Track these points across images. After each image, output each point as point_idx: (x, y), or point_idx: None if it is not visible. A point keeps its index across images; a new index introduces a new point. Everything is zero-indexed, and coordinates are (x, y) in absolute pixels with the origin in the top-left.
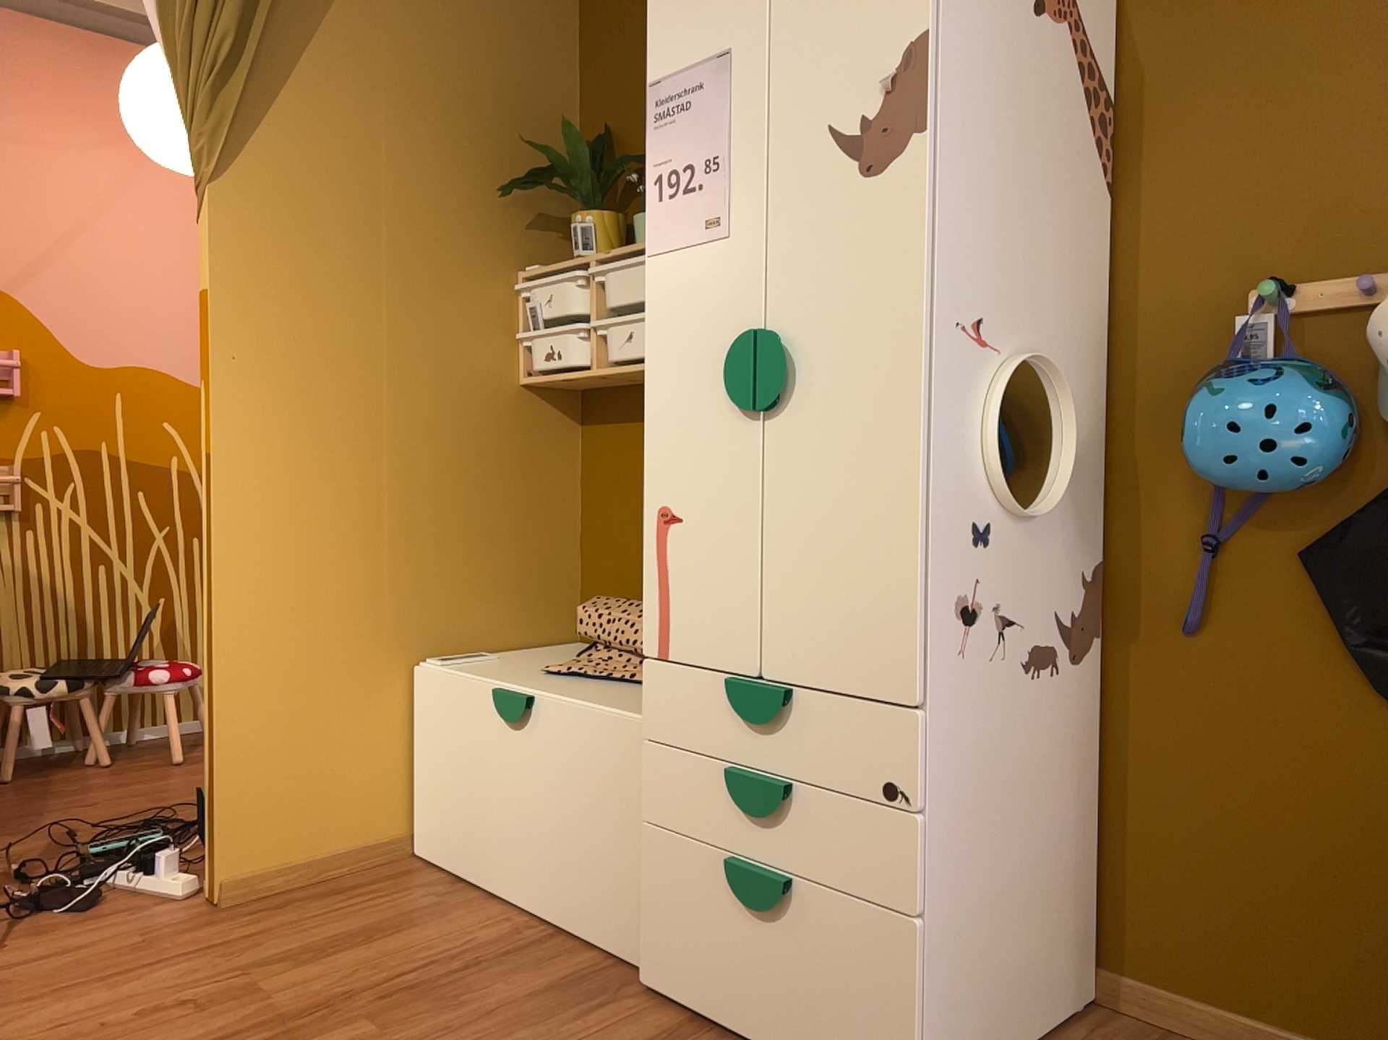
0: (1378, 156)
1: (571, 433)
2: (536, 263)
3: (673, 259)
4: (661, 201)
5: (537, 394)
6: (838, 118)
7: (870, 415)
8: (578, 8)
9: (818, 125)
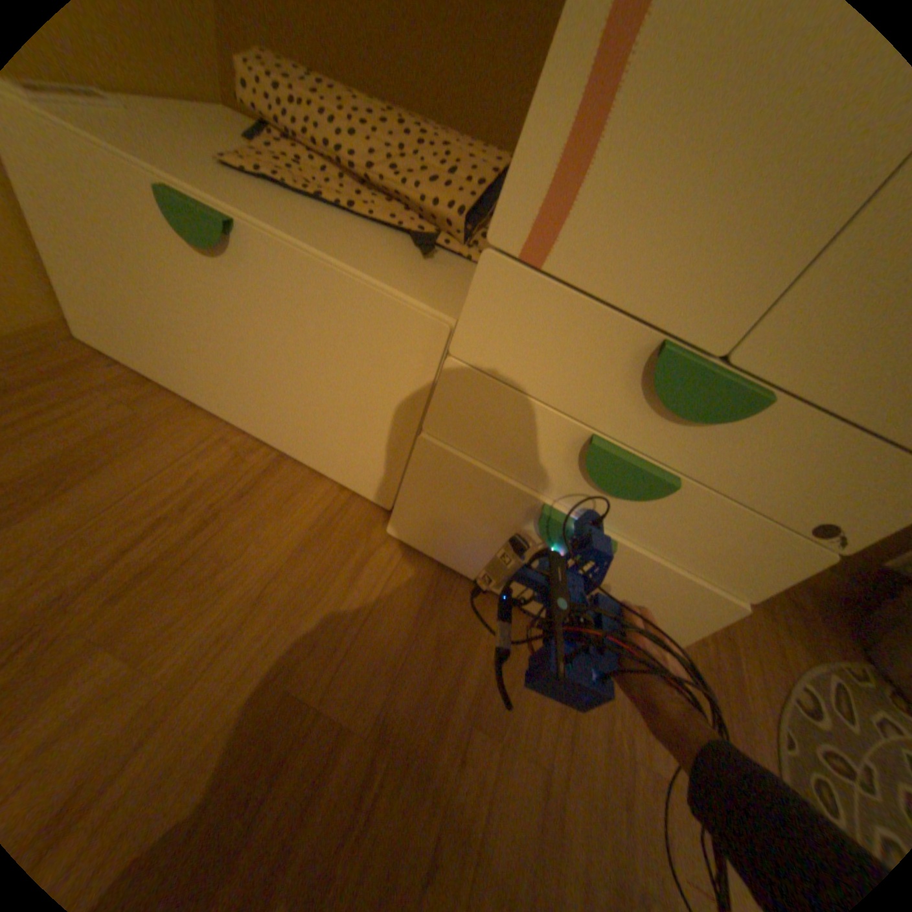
0: None
1: None
2: None
3: None
4: None
5: None
6: None
7: None
8: None
9: None
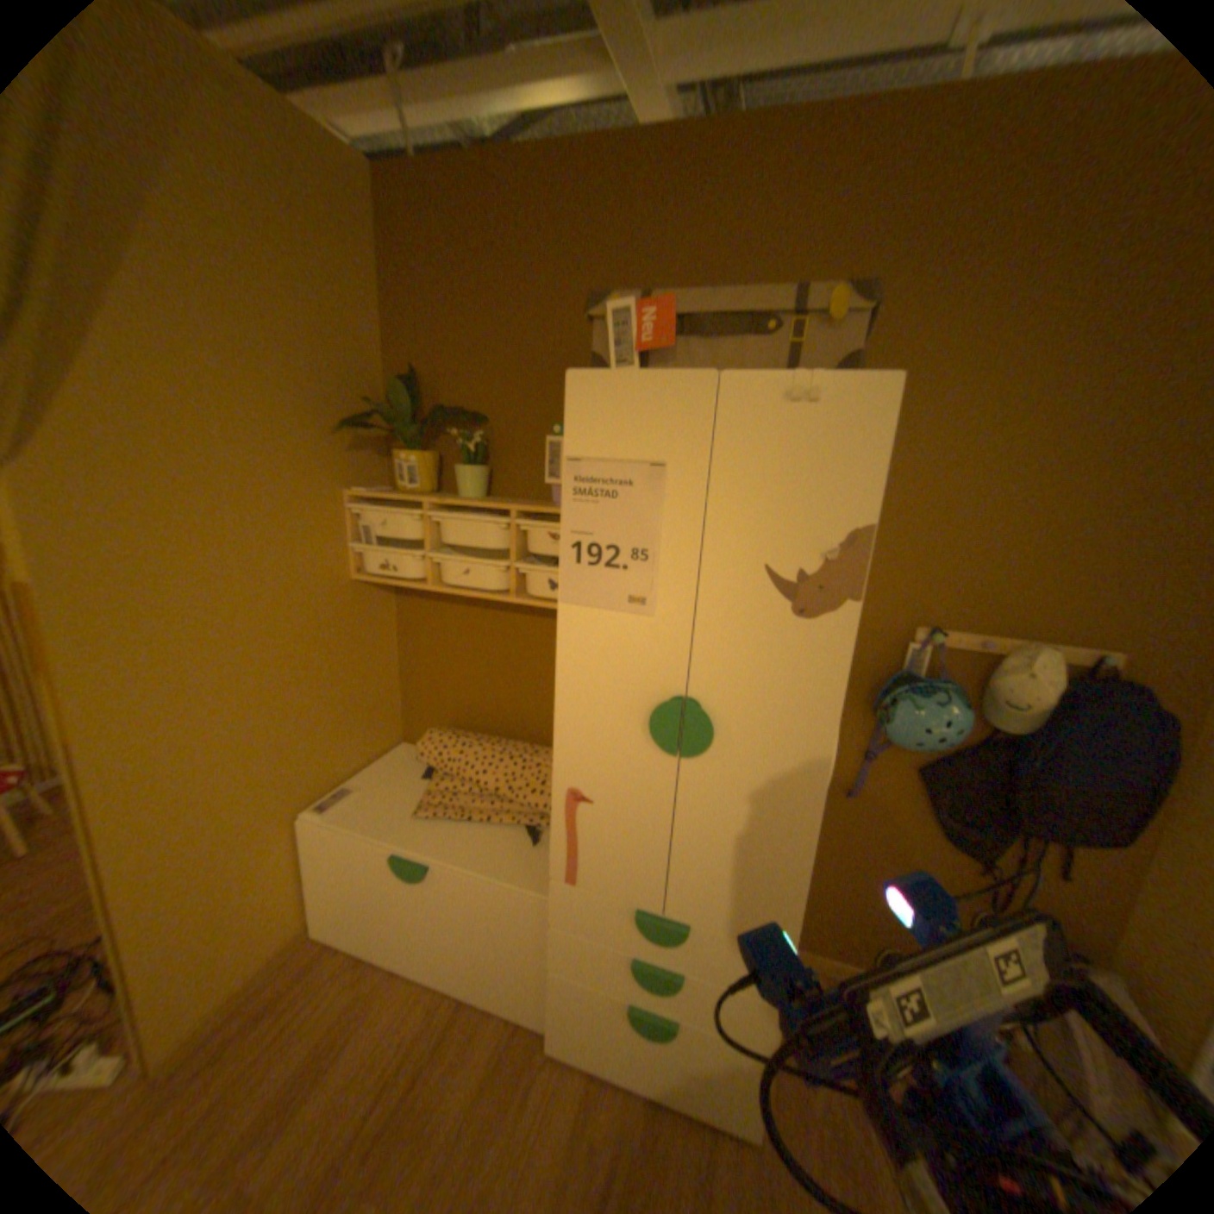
0: (1008, 569)
1: (392, 604)
2: (360, 481)
3: (593, 615)
4: (580, 566)
5: (368, 585)
6: (775, 562)
7: (779, 782)
8: (376, 248)
9: (754, 560)
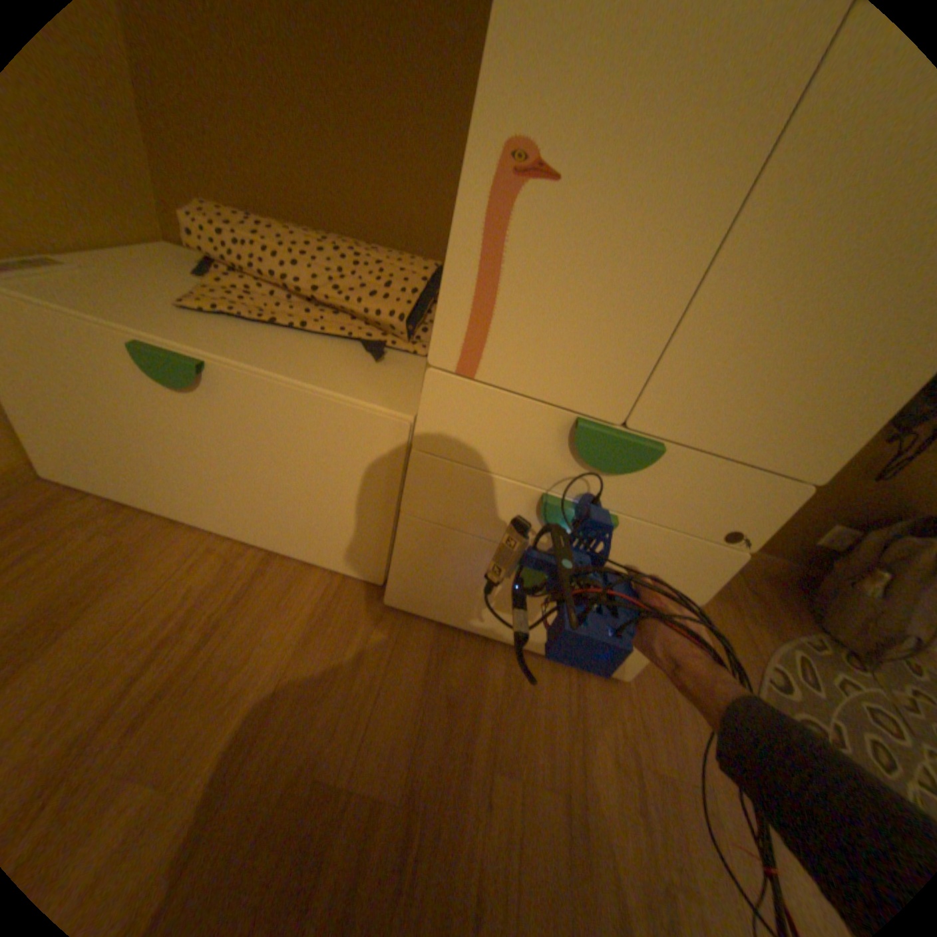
0: None
1: None
2: None
3: None
4: None
5: None
6: None
7: None
8: None
9: None
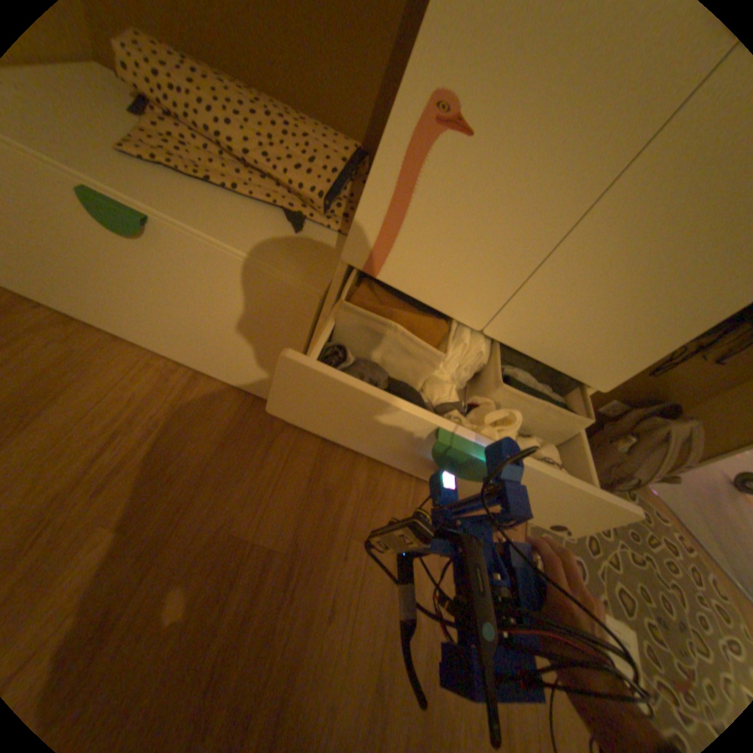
0: None
1: None
2: None
3: None
4: None
5: None
6: None
7: None
8: None
9: None
